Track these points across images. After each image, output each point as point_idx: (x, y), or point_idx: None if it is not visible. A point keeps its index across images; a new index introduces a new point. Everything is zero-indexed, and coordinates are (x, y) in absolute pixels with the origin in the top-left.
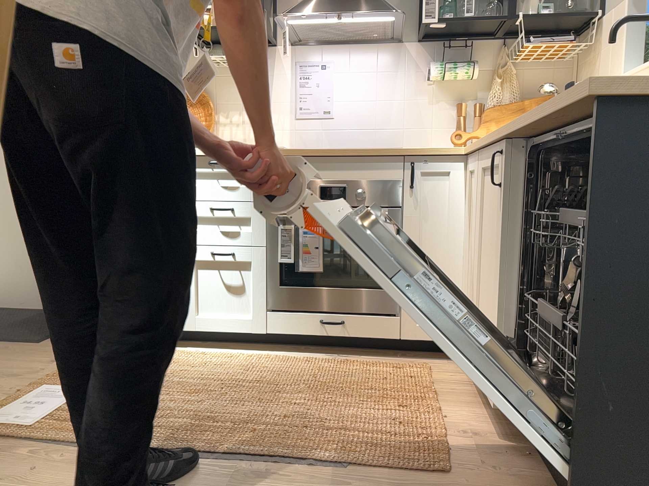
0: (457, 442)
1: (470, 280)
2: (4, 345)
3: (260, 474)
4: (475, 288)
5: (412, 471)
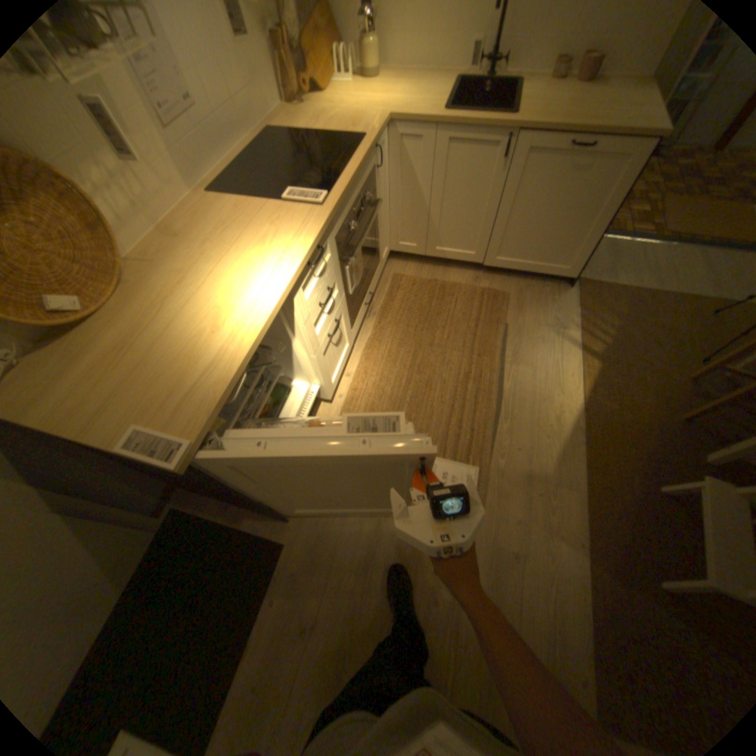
0: (480, 287)
1: (402, 213)
2: (277, 583)
3: (508, 355)
4: (426, 217)
5: (505, 305)
